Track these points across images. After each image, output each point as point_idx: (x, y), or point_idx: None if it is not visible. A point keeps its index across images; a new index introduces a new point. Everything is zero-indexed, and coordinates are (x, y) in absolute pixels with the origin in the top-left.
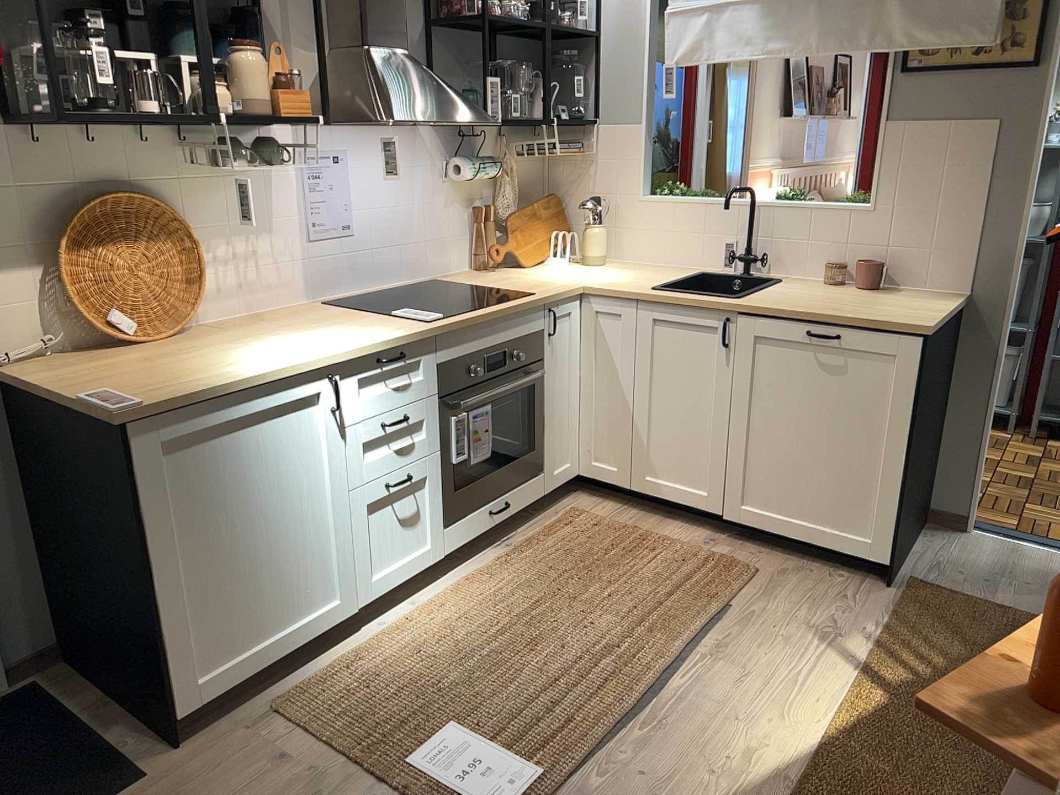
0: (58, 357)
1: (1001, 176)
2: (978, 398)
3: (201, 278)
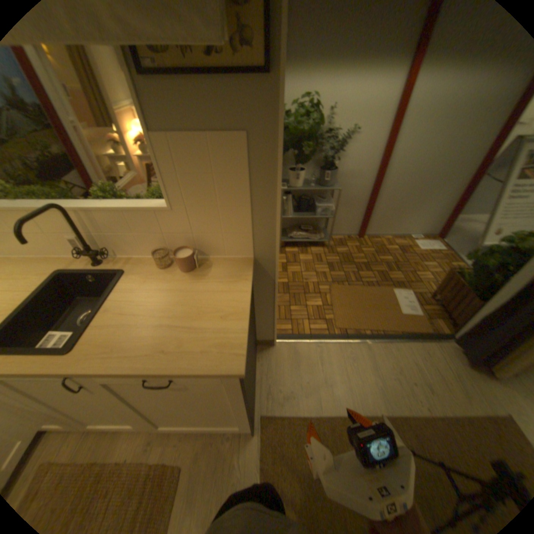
0: None
1: (257, 181)
2: (268, 301)
3: None
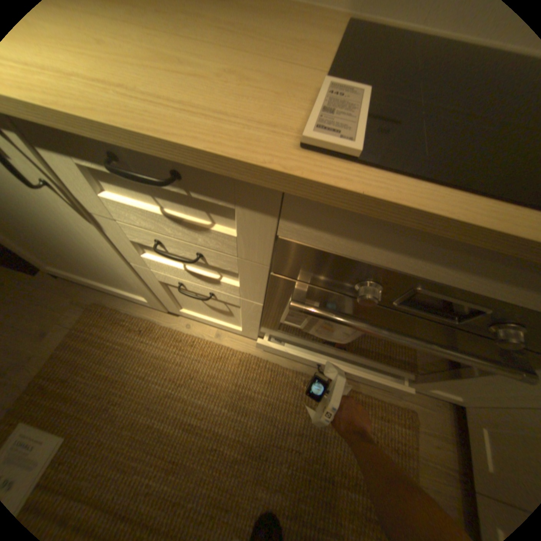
0: None
1: None
2: None
3: None
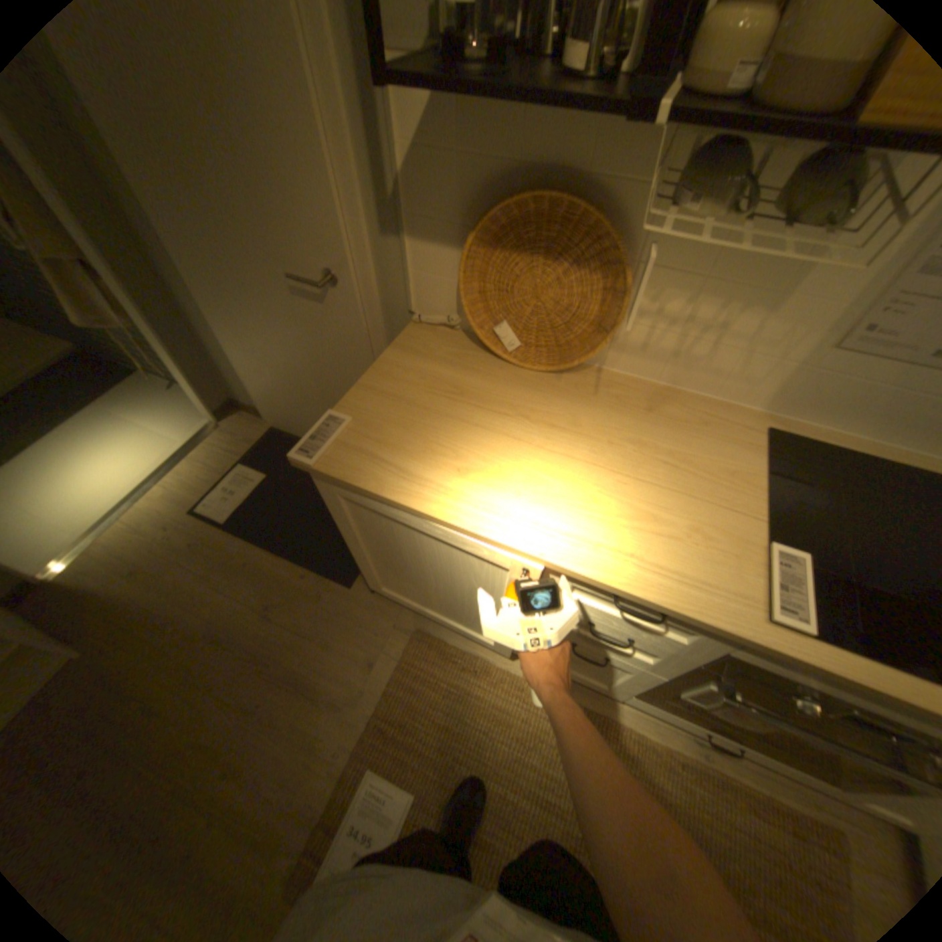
0: (448, 336)
1: None
2: None
3: (611, 329)
